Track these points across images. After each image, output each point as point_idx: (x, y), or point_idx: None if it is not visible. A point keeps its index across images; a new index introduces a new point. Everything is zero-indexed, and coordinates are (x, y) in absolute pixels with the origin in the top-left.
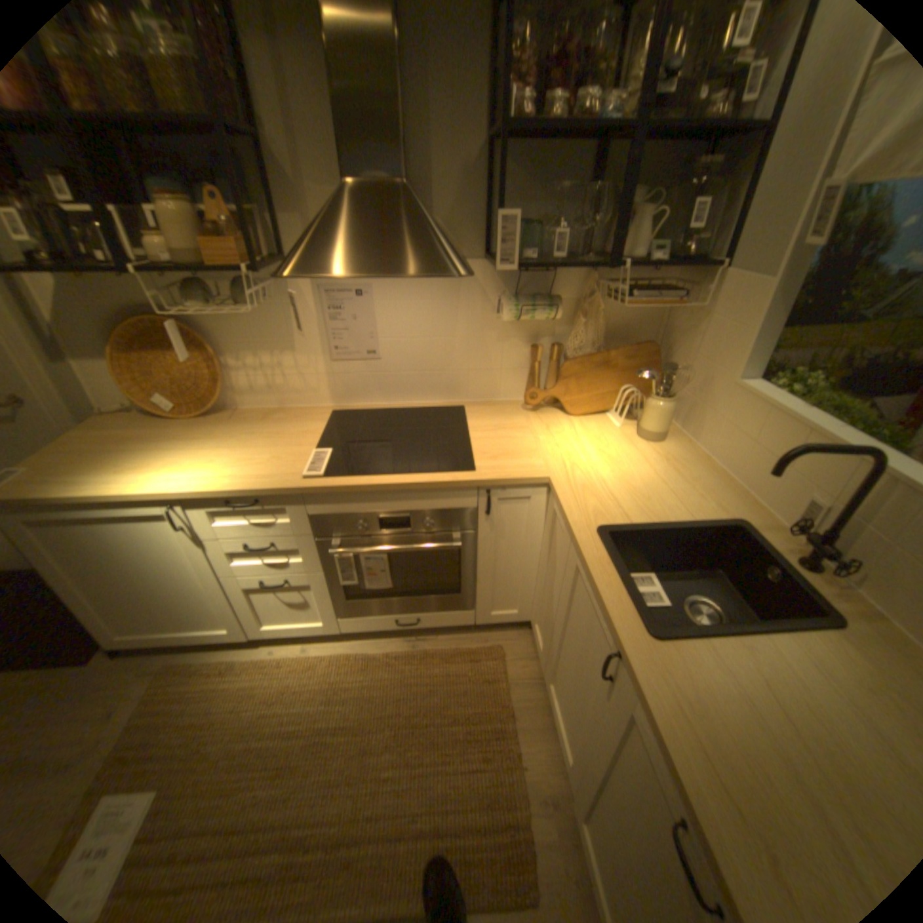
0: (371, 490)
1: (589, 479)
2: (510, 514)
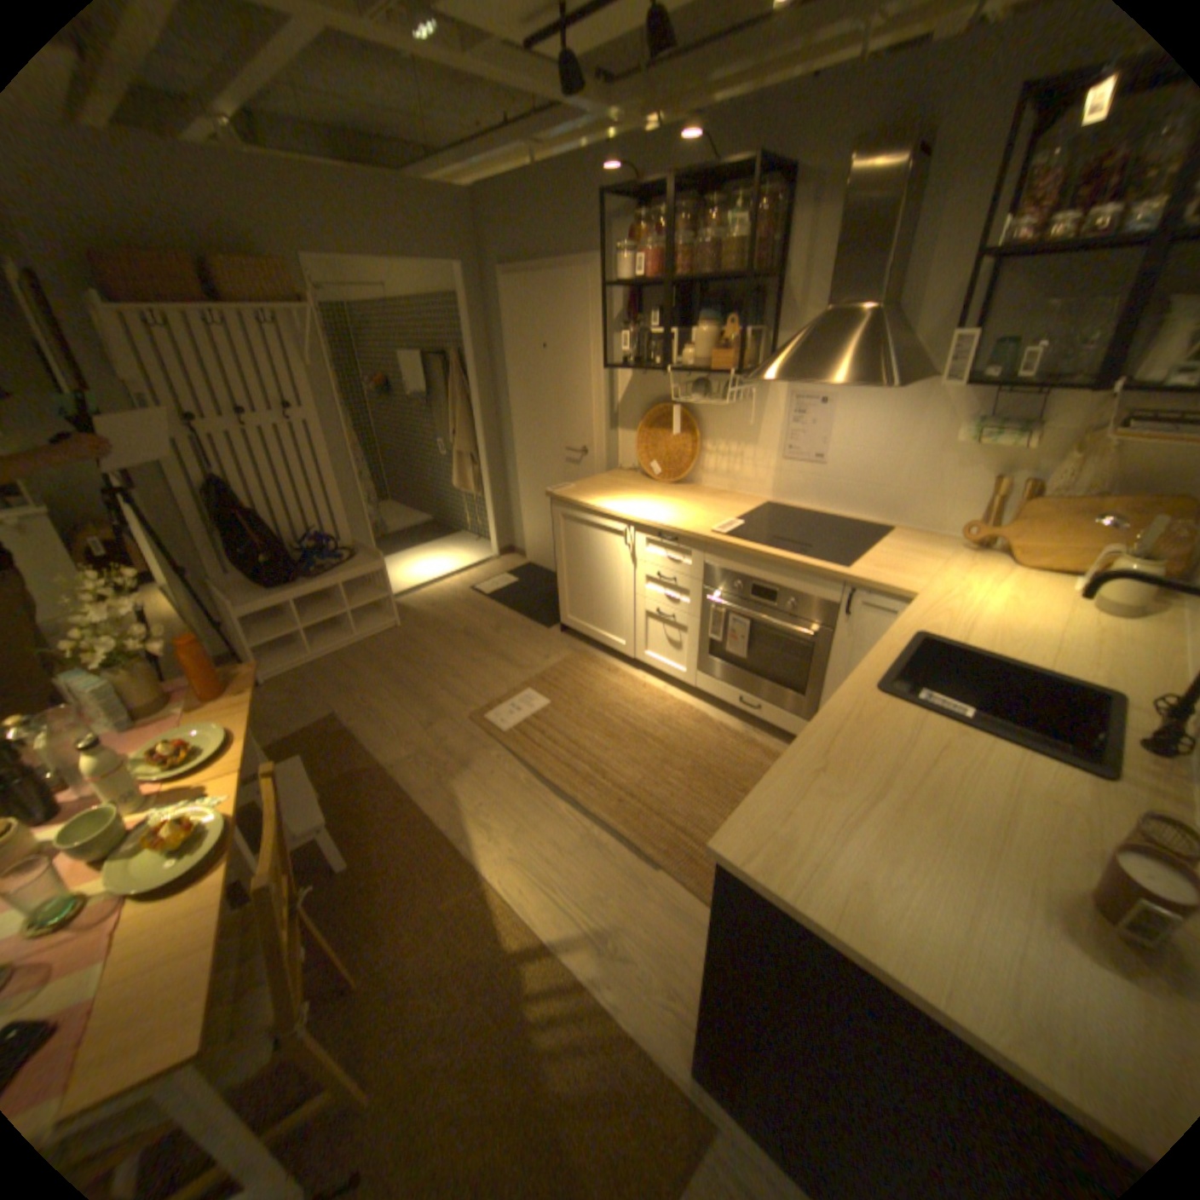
0: (752, 556)
1: (965, 609)
2: (873, 626)
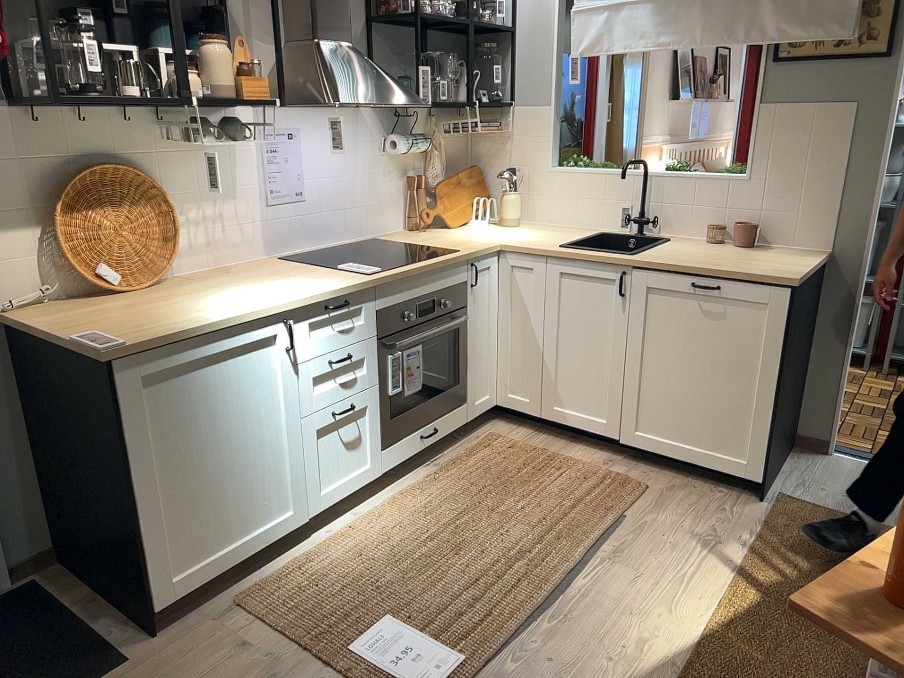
0: (416, 274)
1: (520, 239)
2: (482, 286)
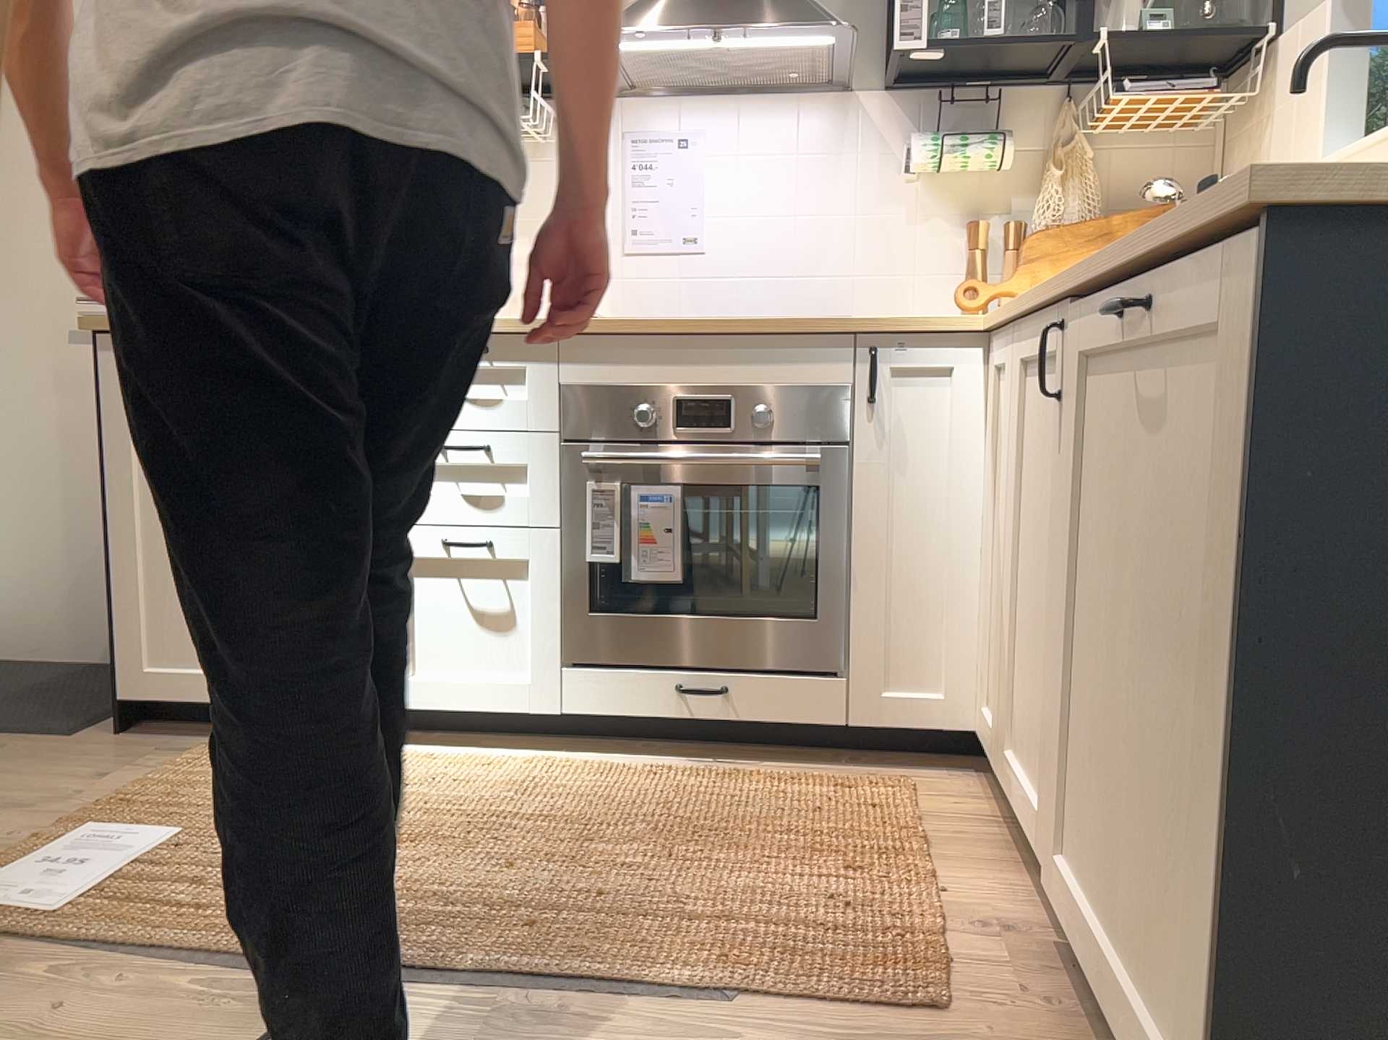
0: (673, 335)
1: None
2: (920, 413)
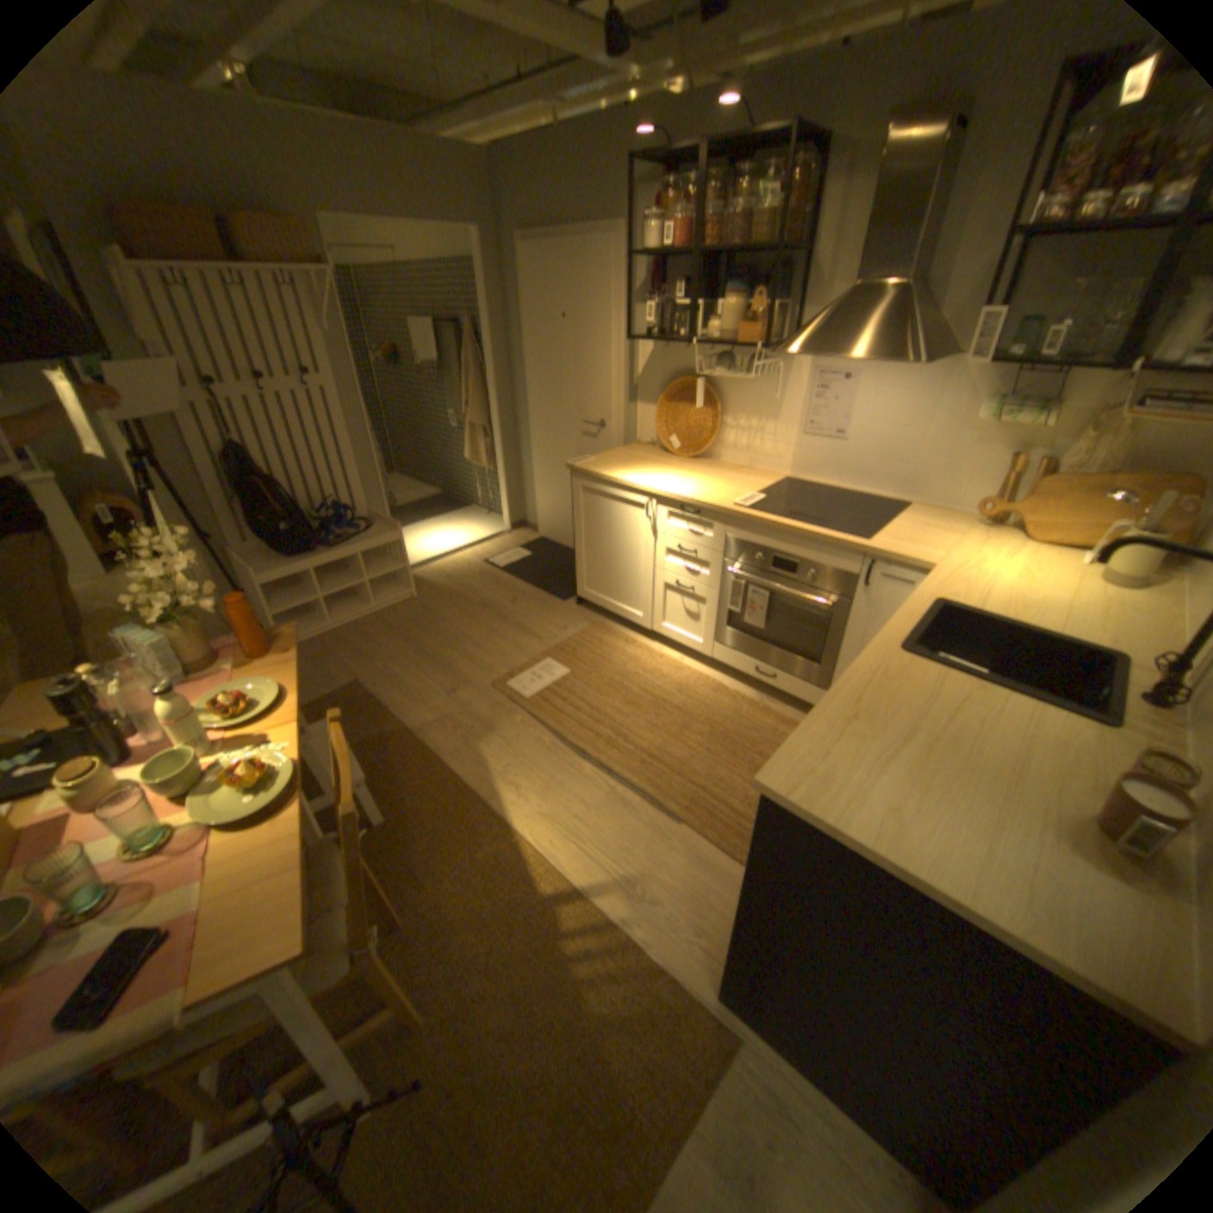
0: (775, 529)
1: (980, 580)
2: (890, 597)
